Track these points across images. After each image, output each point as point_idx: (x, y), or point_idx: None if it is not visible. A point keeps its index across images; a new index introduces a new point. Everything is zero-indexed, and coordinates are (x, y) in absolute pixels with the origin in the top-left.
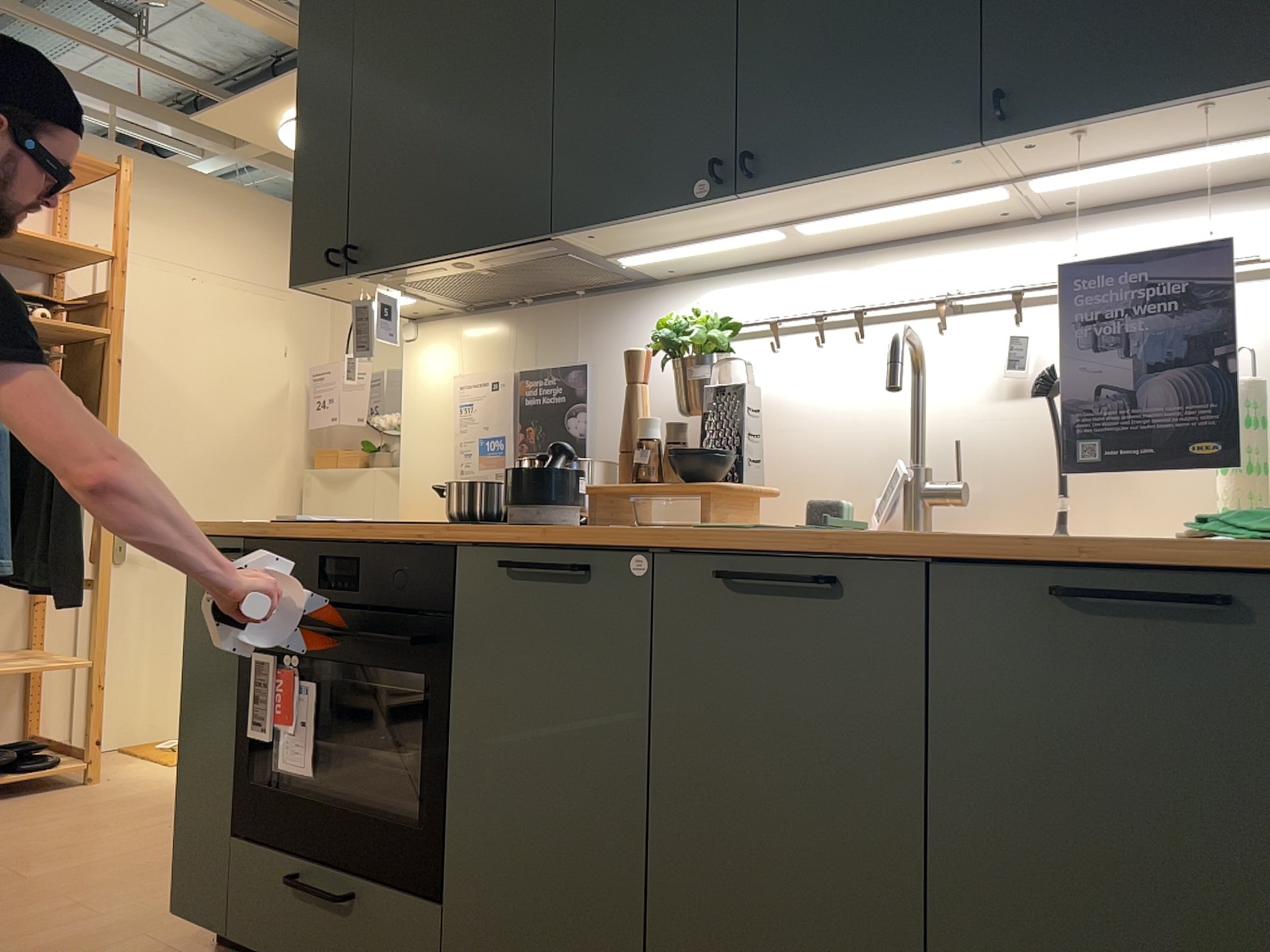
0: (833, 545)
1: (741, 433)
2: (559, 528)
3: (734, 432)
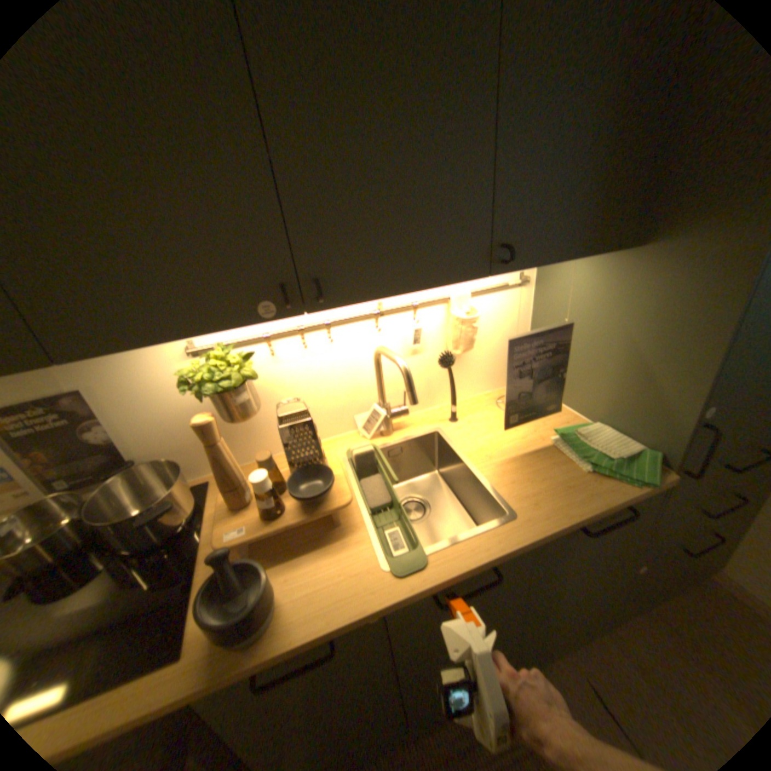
0: (498, 561)
1: (312, 445)
2: (275, 622)
3: (311, 450)
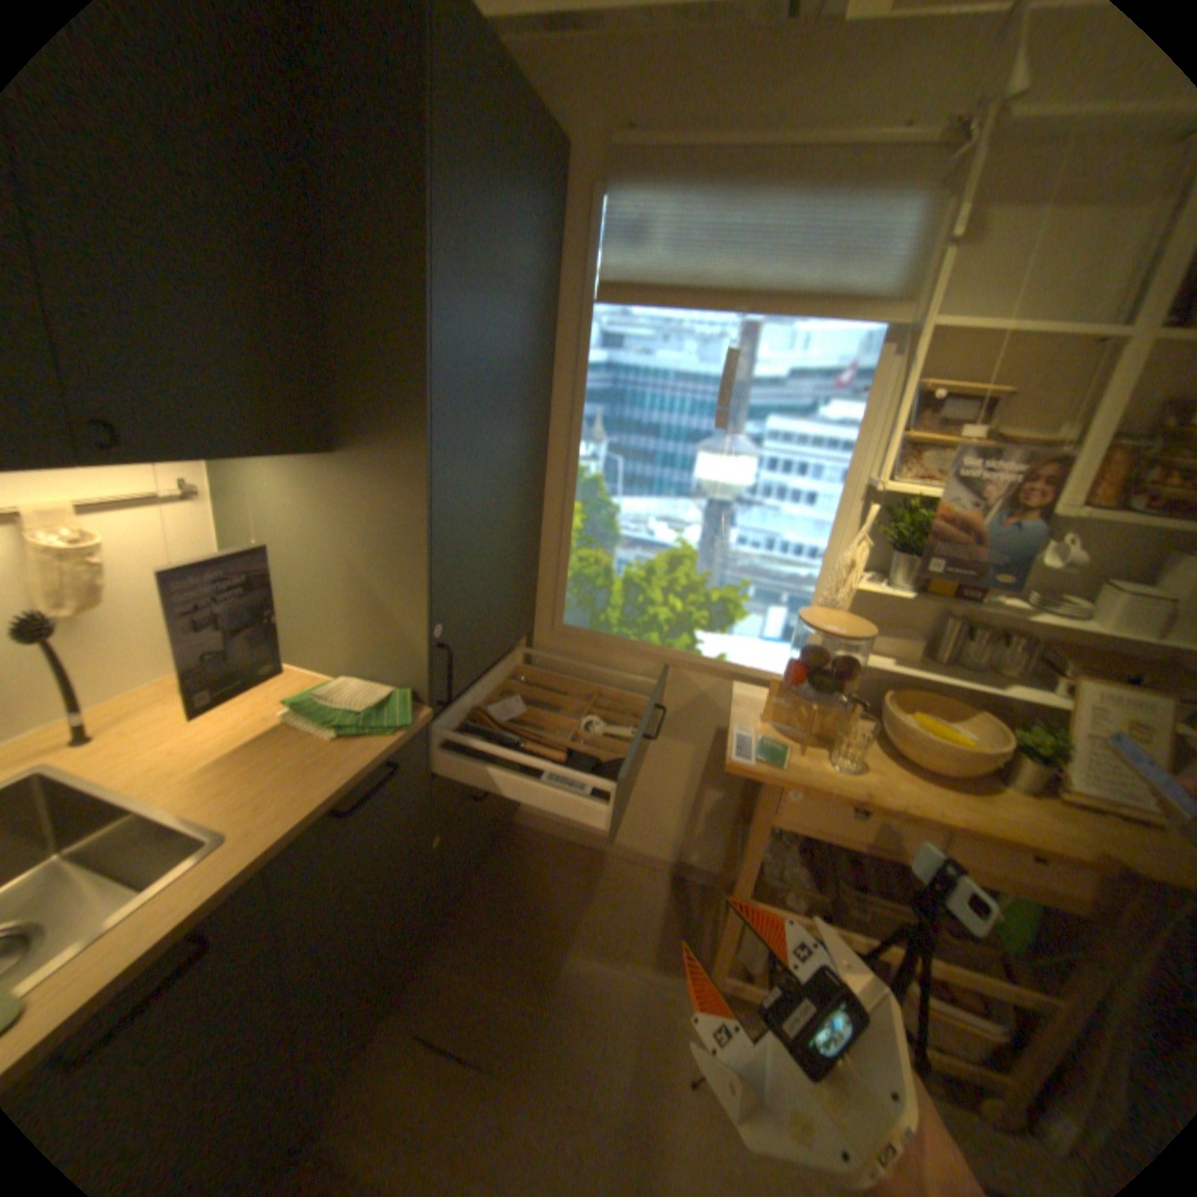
0: (195, 918)
1: None
2: None
3: None
